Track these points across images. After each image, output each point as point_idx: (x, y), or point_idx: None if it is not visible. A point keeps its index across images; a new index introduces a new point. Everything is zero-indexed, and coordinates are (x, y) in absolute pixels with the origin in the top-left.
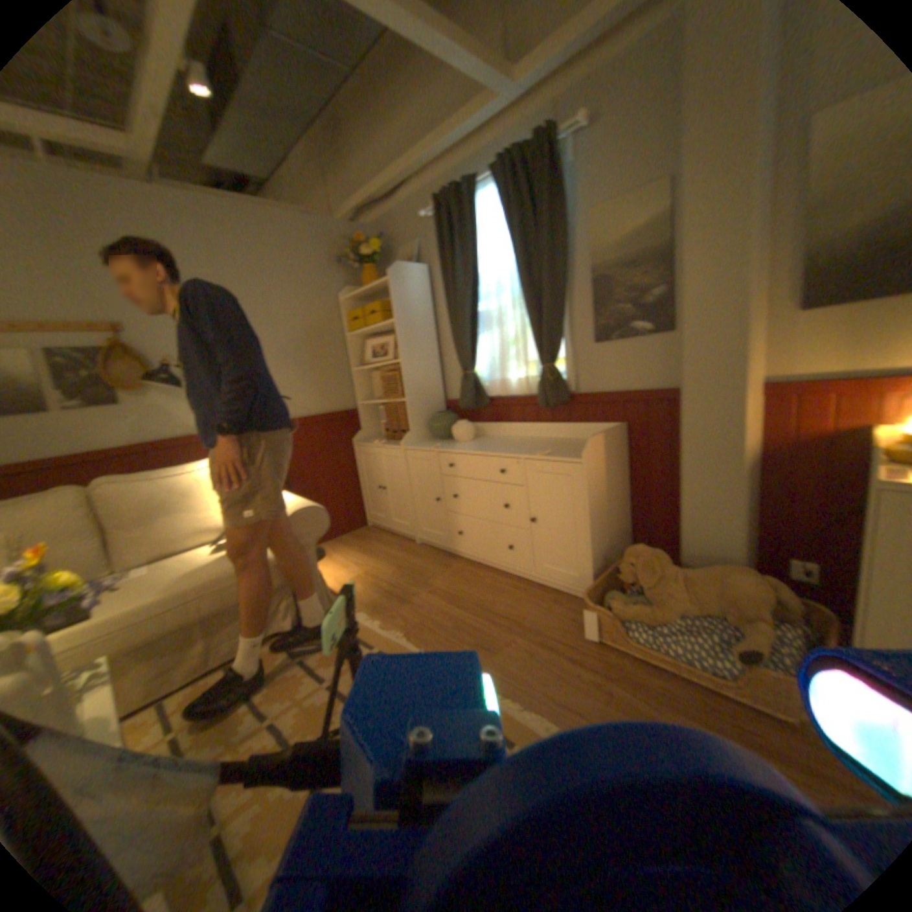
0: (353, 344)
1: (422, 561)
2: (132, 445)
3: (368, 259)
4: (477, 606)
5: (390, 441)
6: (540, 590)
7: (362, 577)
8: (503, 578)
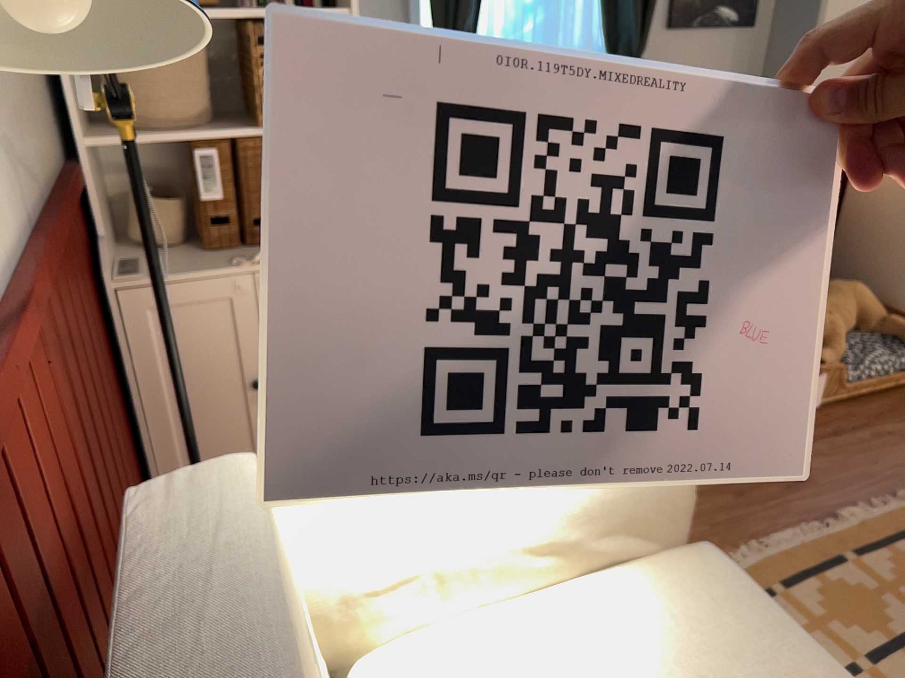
0: None
1: None
2: None
3: None
4: None
5: (248, 250)
6: None
7: None
8: None
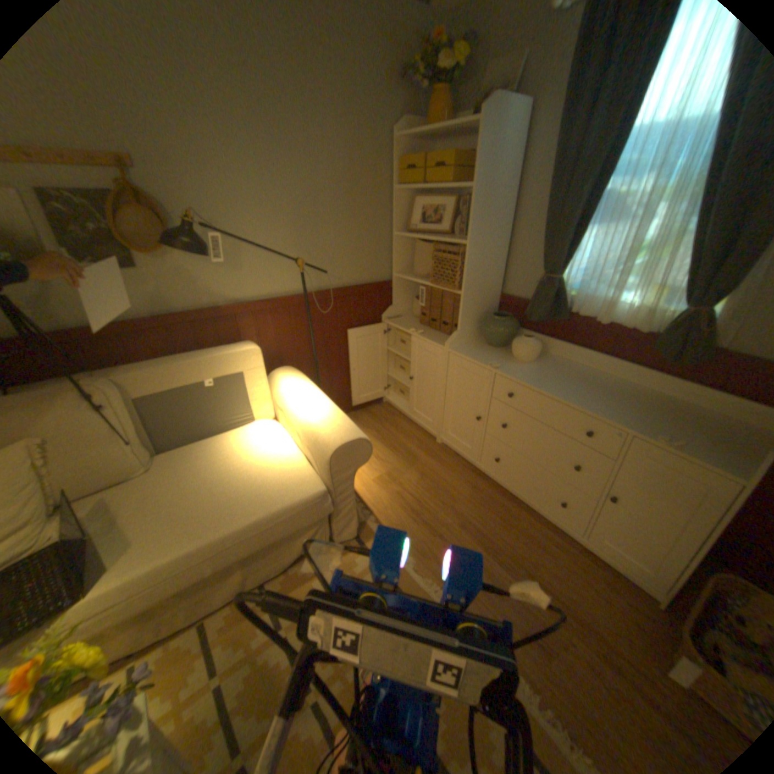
0: (402, 200)
1: (447, 472)
2: (158, 315)
3: (446, 76)
4: (518, 565)
5: (426, 328)
6: (589, 559)
7: (386, 479)
8: (542, 525)
